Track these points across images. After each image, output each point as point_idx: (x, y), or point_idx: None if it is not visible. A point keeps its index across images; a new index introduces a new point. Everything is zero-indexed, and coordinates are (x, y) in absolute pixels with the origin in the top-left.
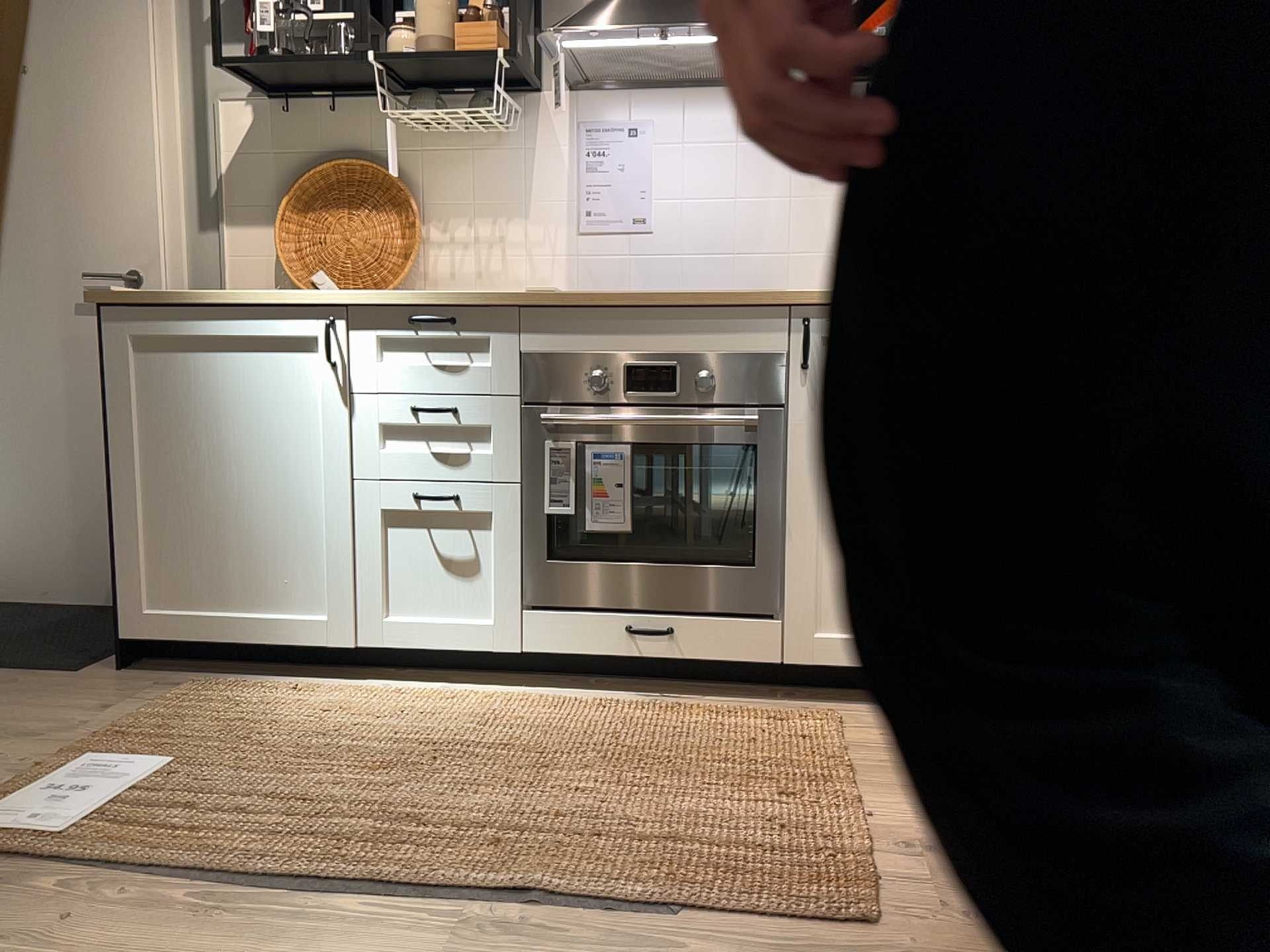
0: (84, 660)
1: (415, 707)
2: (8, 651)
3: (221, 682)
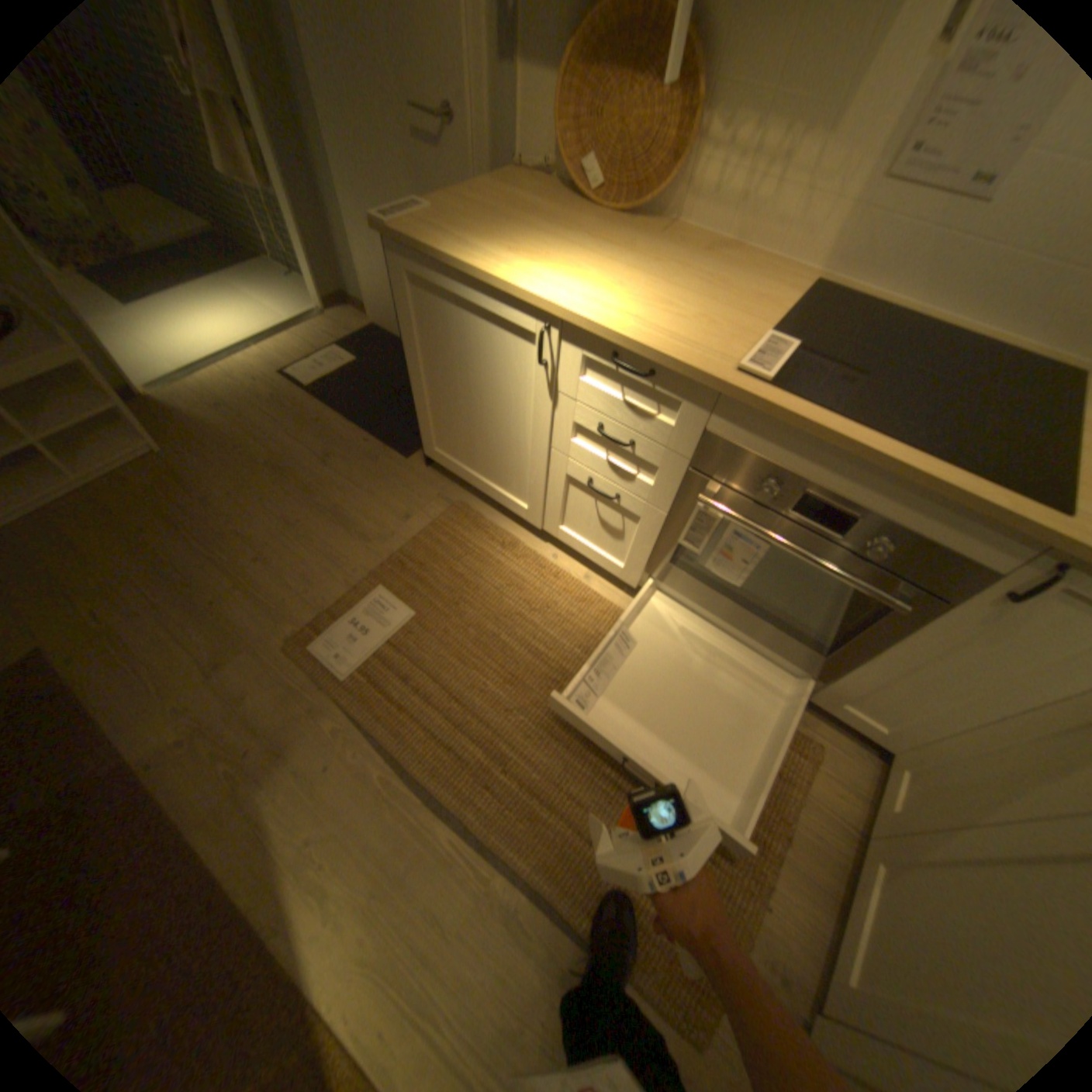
0: (414, 443)
1: (559, 598)
2: (383, 413)
3: (469, 510)
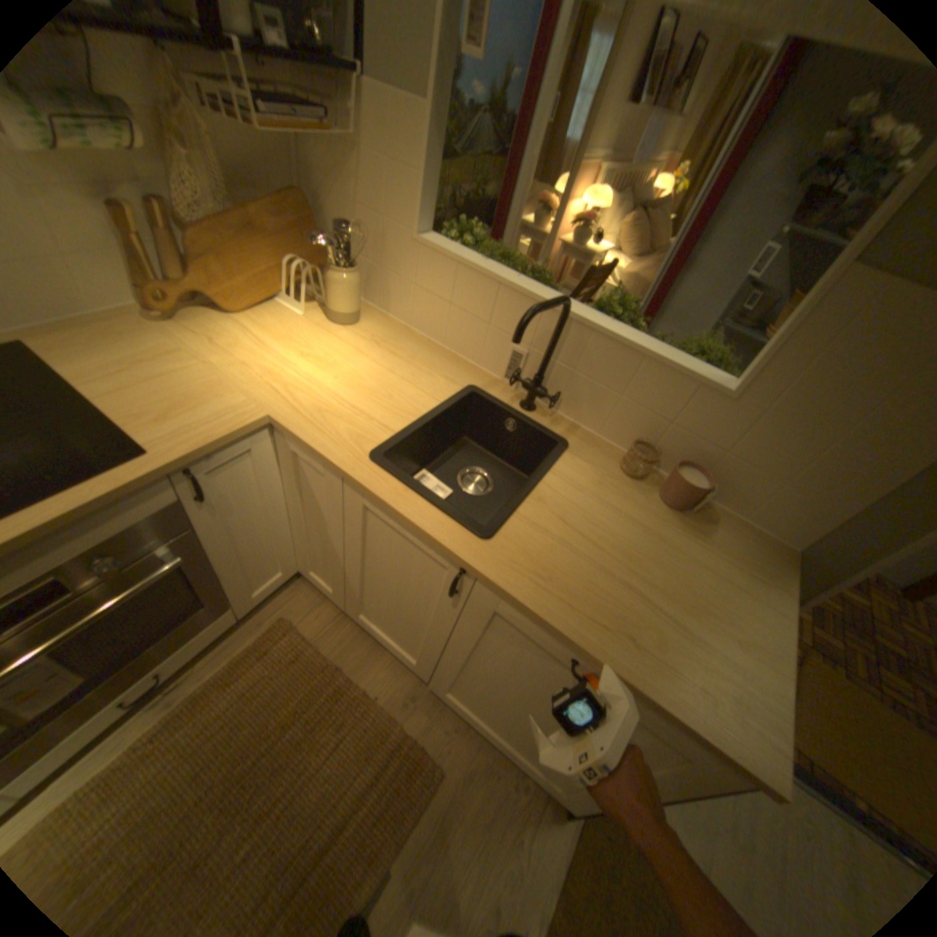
0: None
1: None
2: None
3: None
